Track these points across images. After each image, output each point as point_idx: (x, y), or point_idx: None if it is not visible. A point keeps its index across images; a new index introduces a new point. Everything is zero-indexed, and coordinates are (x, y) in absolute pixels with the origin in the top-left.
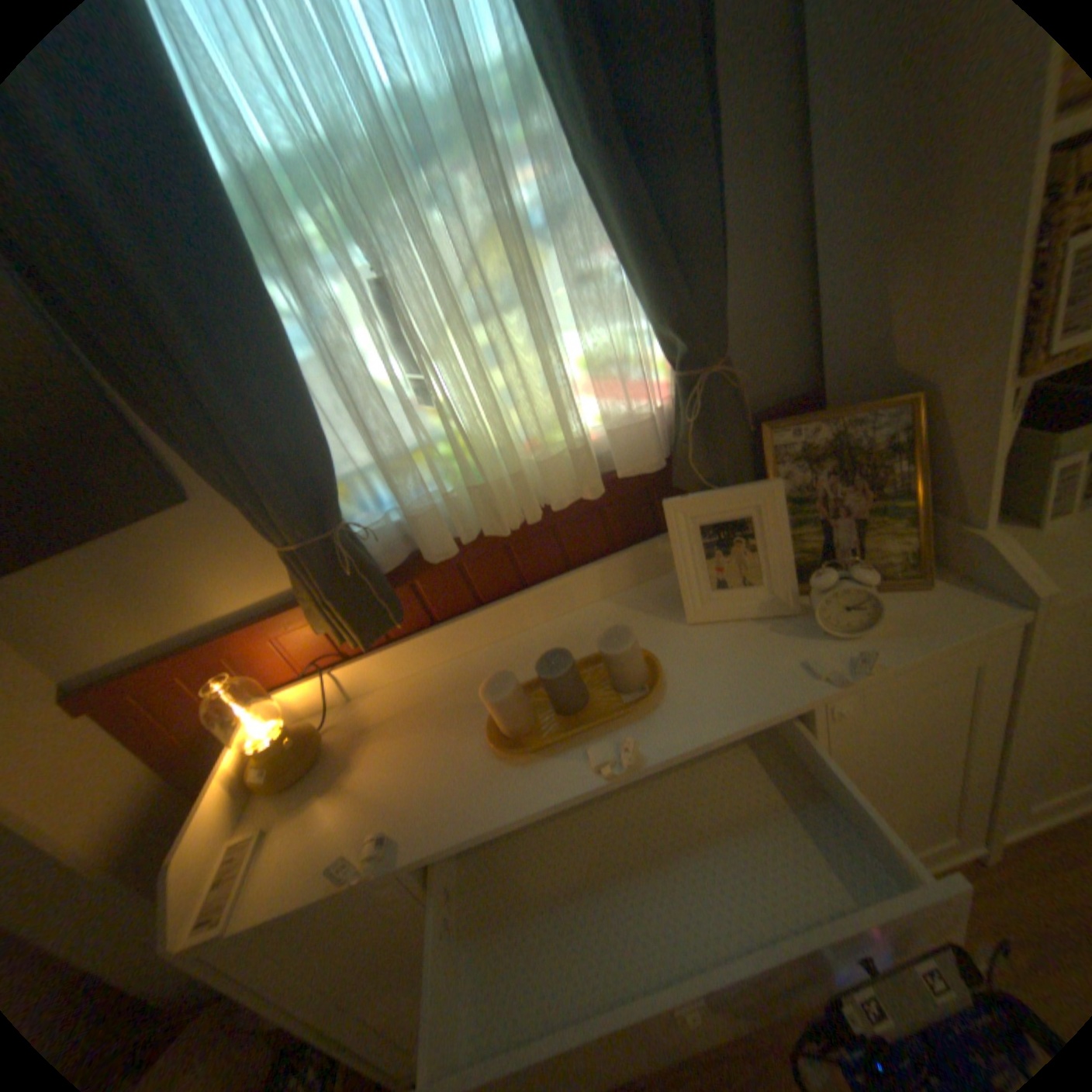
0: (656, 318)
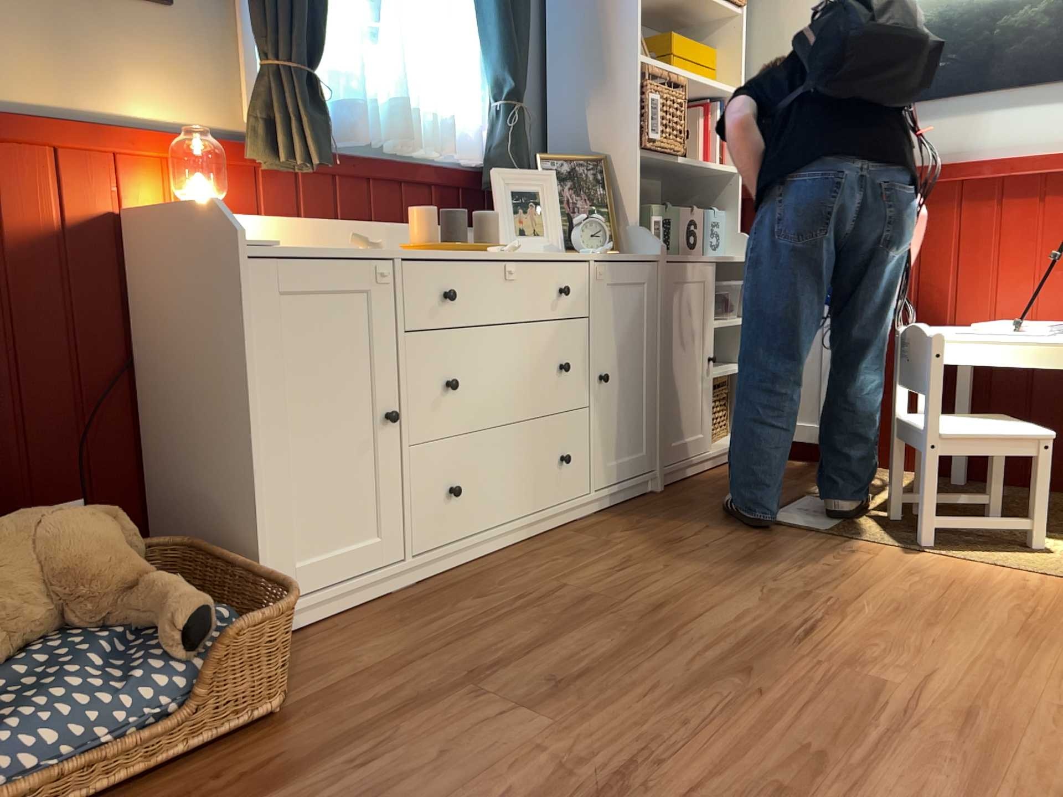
0: (496, 70)
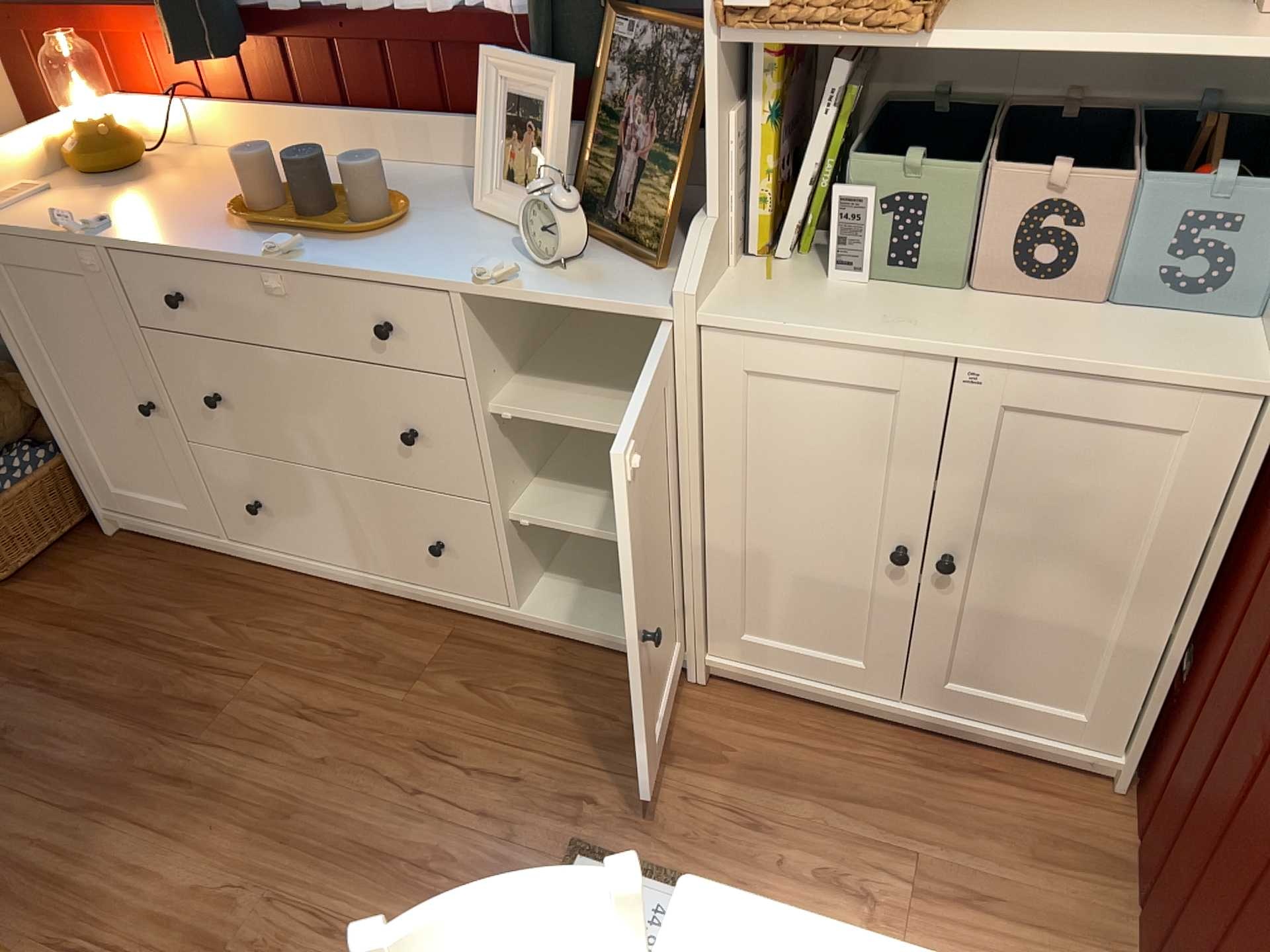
0: None
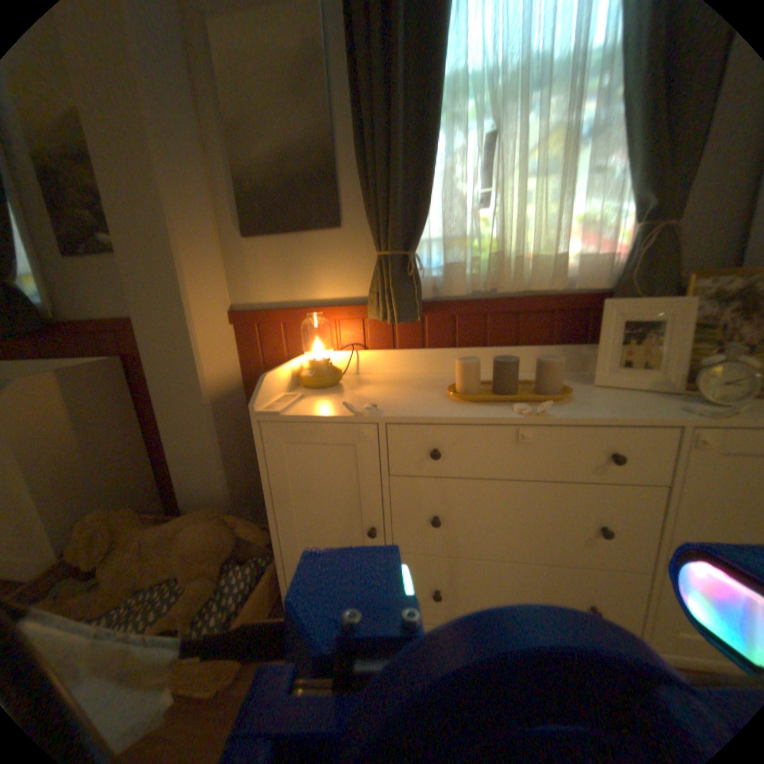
0: (640, 190)
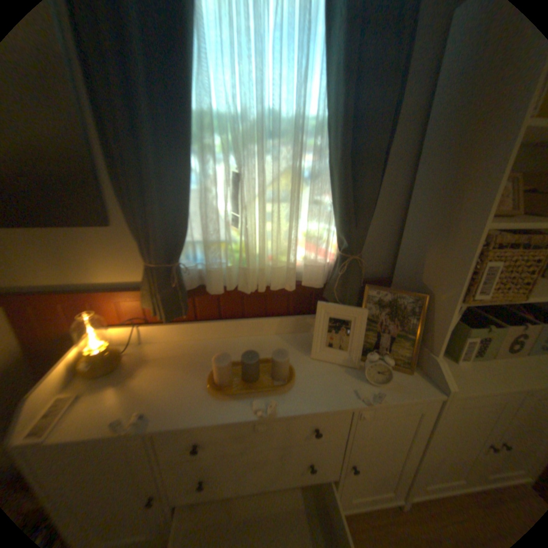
0: (339, 230)
